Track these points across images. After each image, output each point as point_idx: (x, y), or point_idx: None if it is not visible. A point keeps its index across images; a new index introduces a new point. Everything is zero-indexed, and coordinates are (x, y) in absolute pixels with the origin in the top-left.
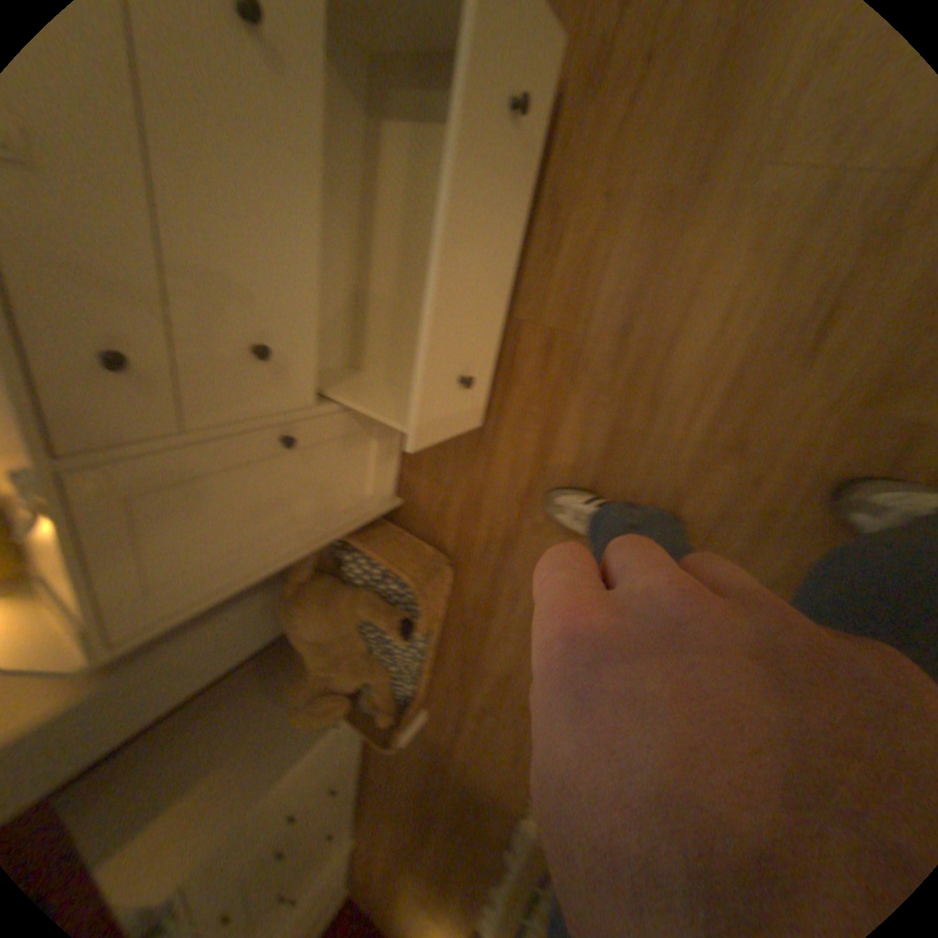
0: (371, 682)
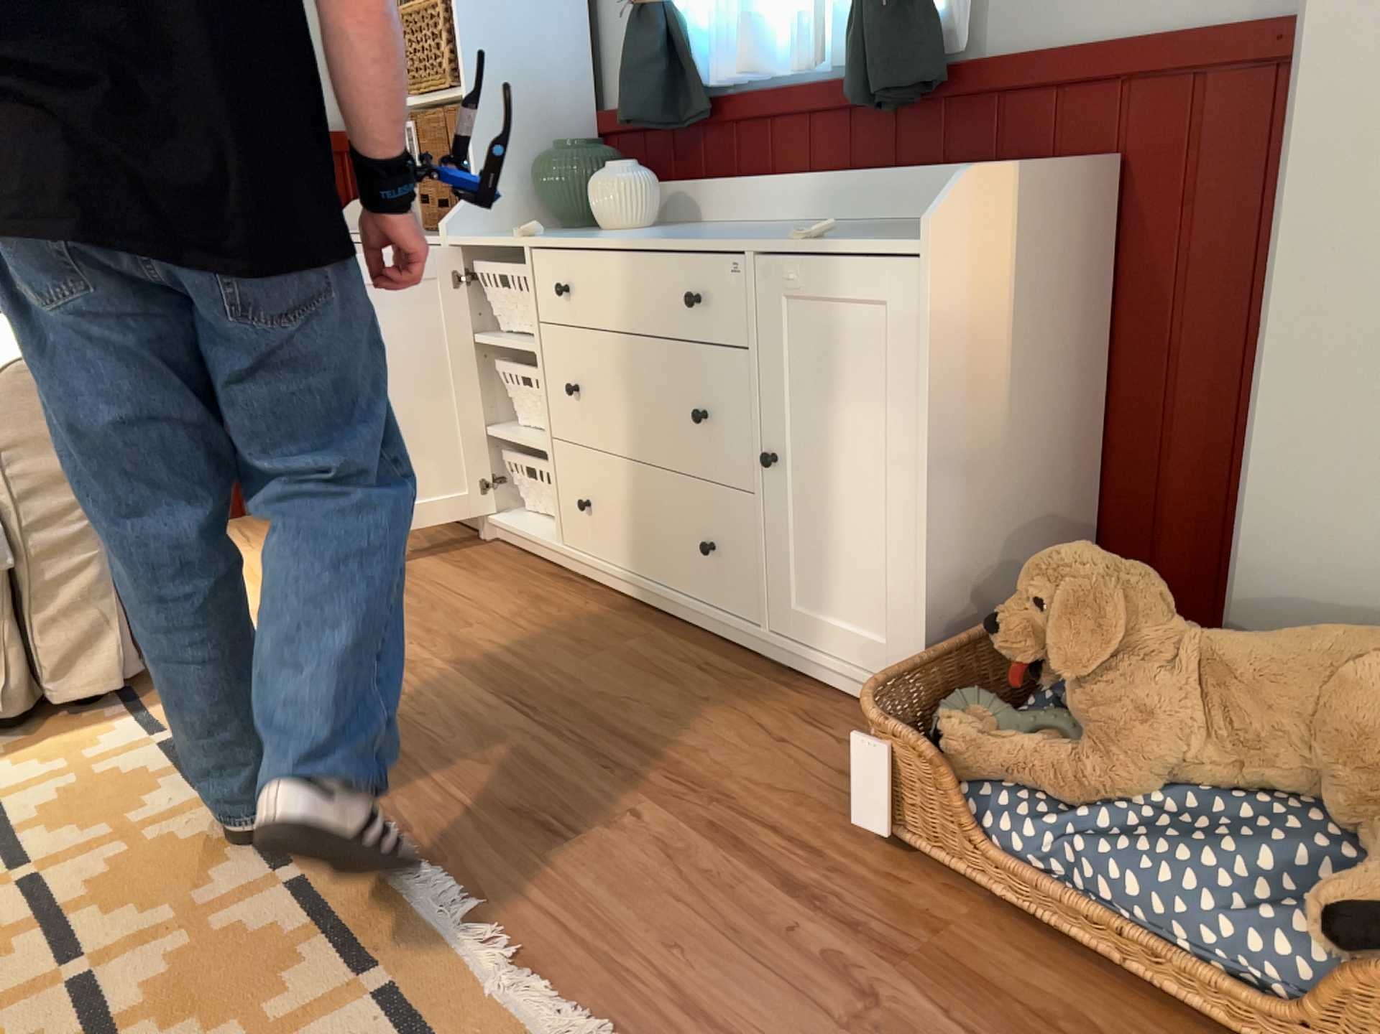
0: (1059, 754)
